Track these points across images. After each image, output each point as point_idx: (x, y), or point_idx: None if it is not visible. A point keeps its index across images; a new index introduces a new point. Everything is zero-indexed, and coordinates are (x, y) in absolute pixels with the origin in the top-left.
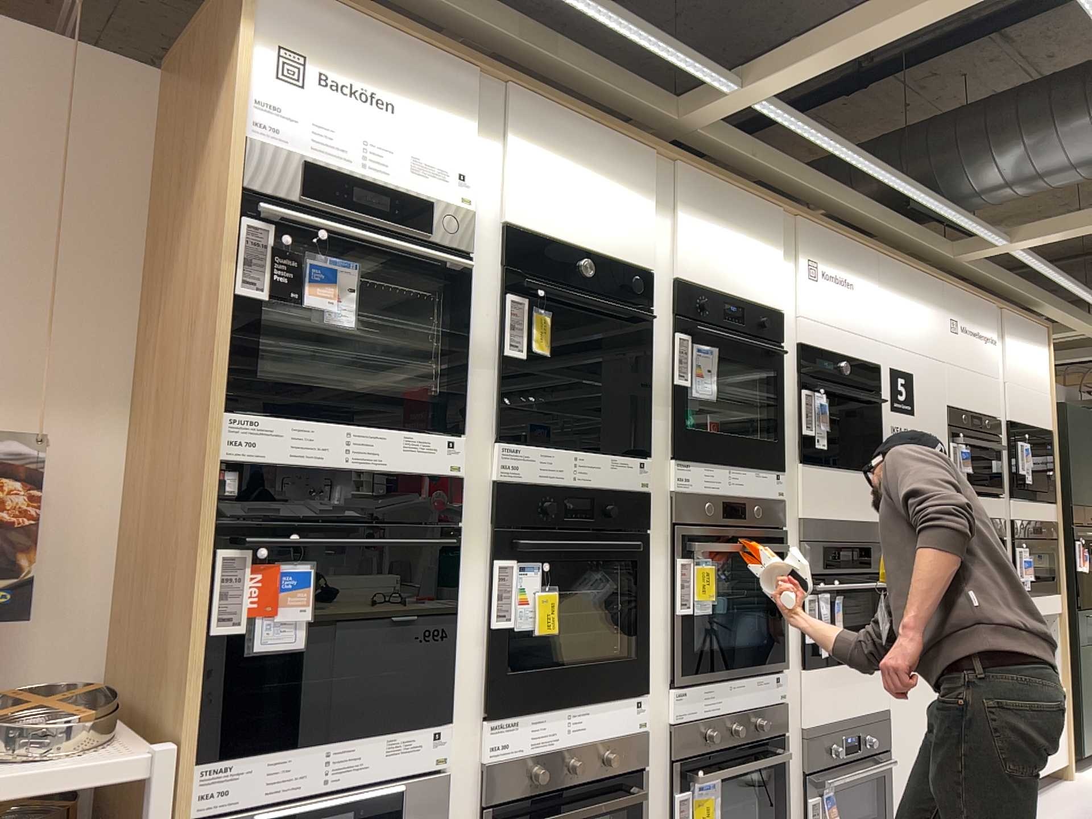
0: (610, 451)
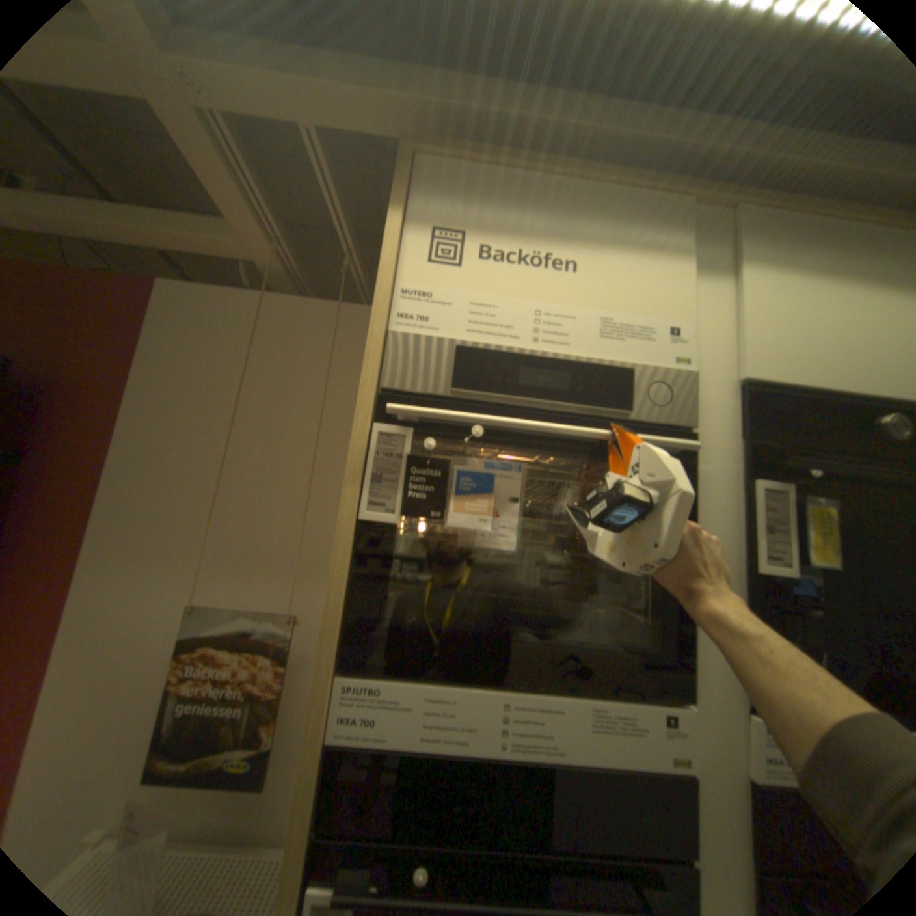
0: None
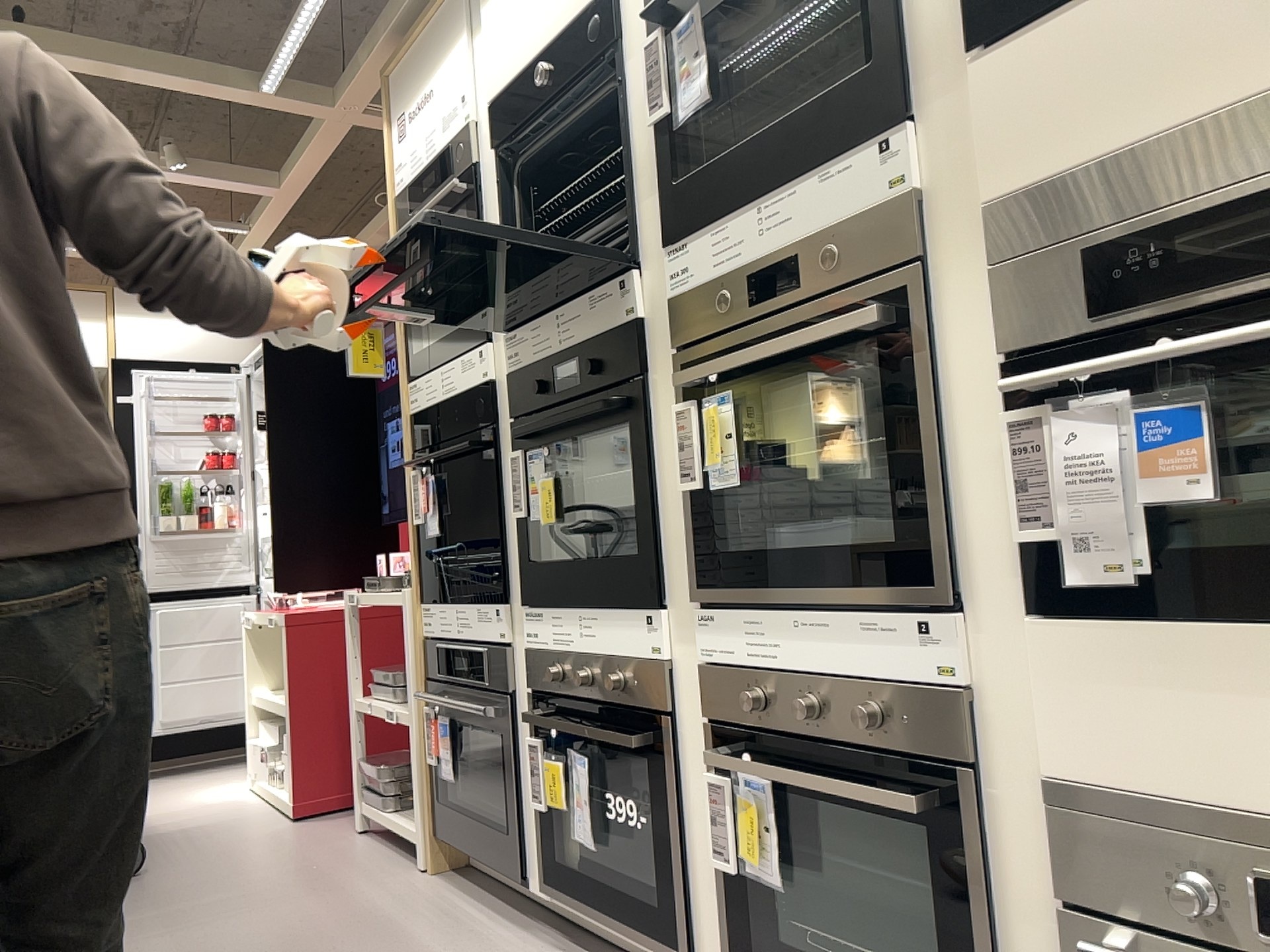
0: (592, 285)
